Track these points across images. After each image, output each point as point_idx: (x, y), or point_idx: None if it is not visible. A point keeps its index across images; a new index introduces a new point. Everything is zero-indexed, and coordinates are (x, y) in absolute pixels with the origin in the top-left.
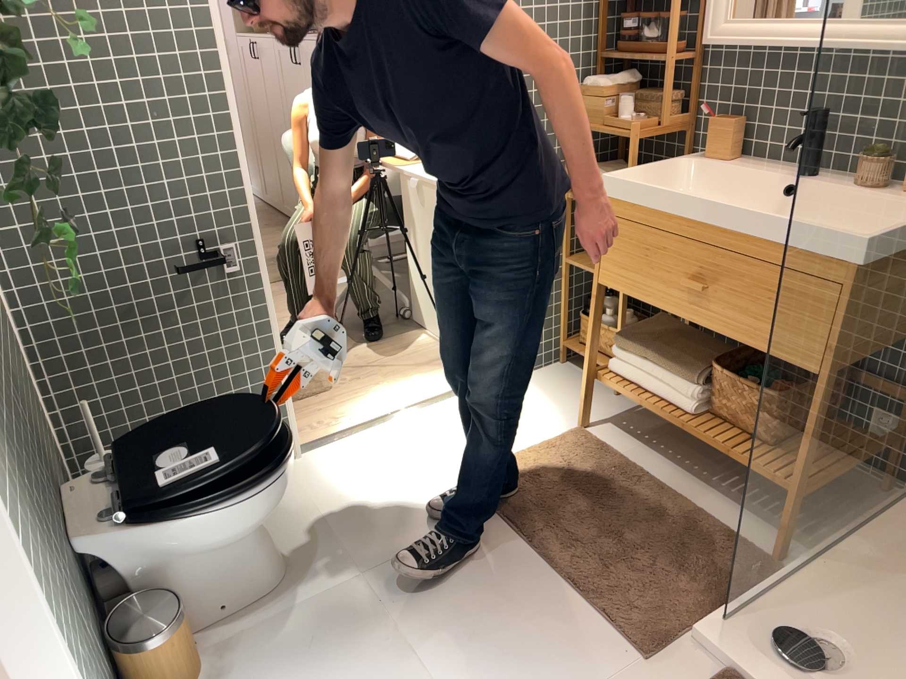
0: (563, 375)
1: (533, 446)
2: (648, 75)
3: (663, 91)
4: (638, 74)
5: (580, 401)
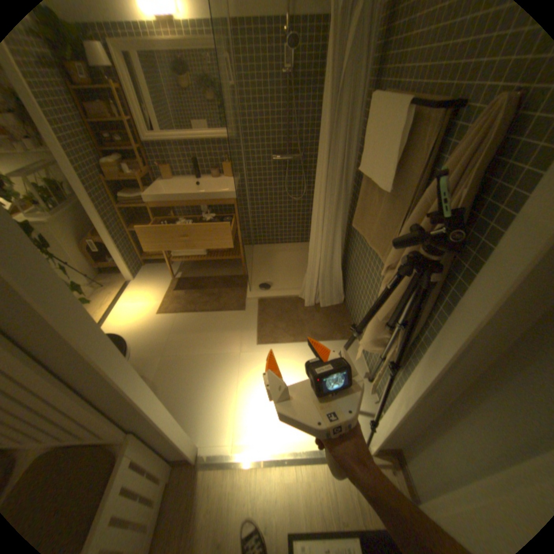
0: (148, 269)
1: (165, 292)
2: (120, 154)
3: (129, 159)
4: (115, 154)
5: (163, 273)
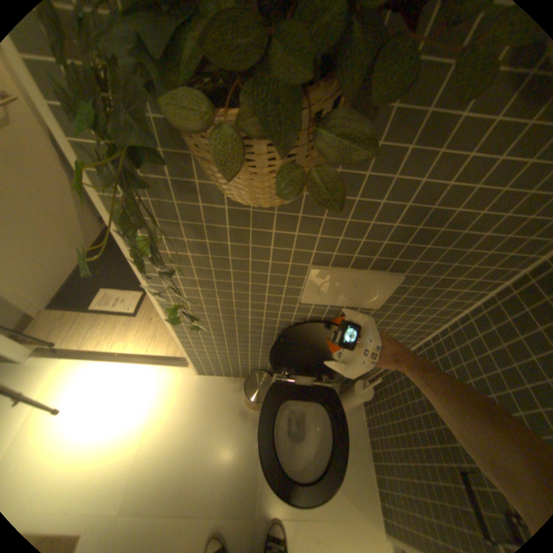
0: None
1: None
2: None
3: None
4: None
5: None
